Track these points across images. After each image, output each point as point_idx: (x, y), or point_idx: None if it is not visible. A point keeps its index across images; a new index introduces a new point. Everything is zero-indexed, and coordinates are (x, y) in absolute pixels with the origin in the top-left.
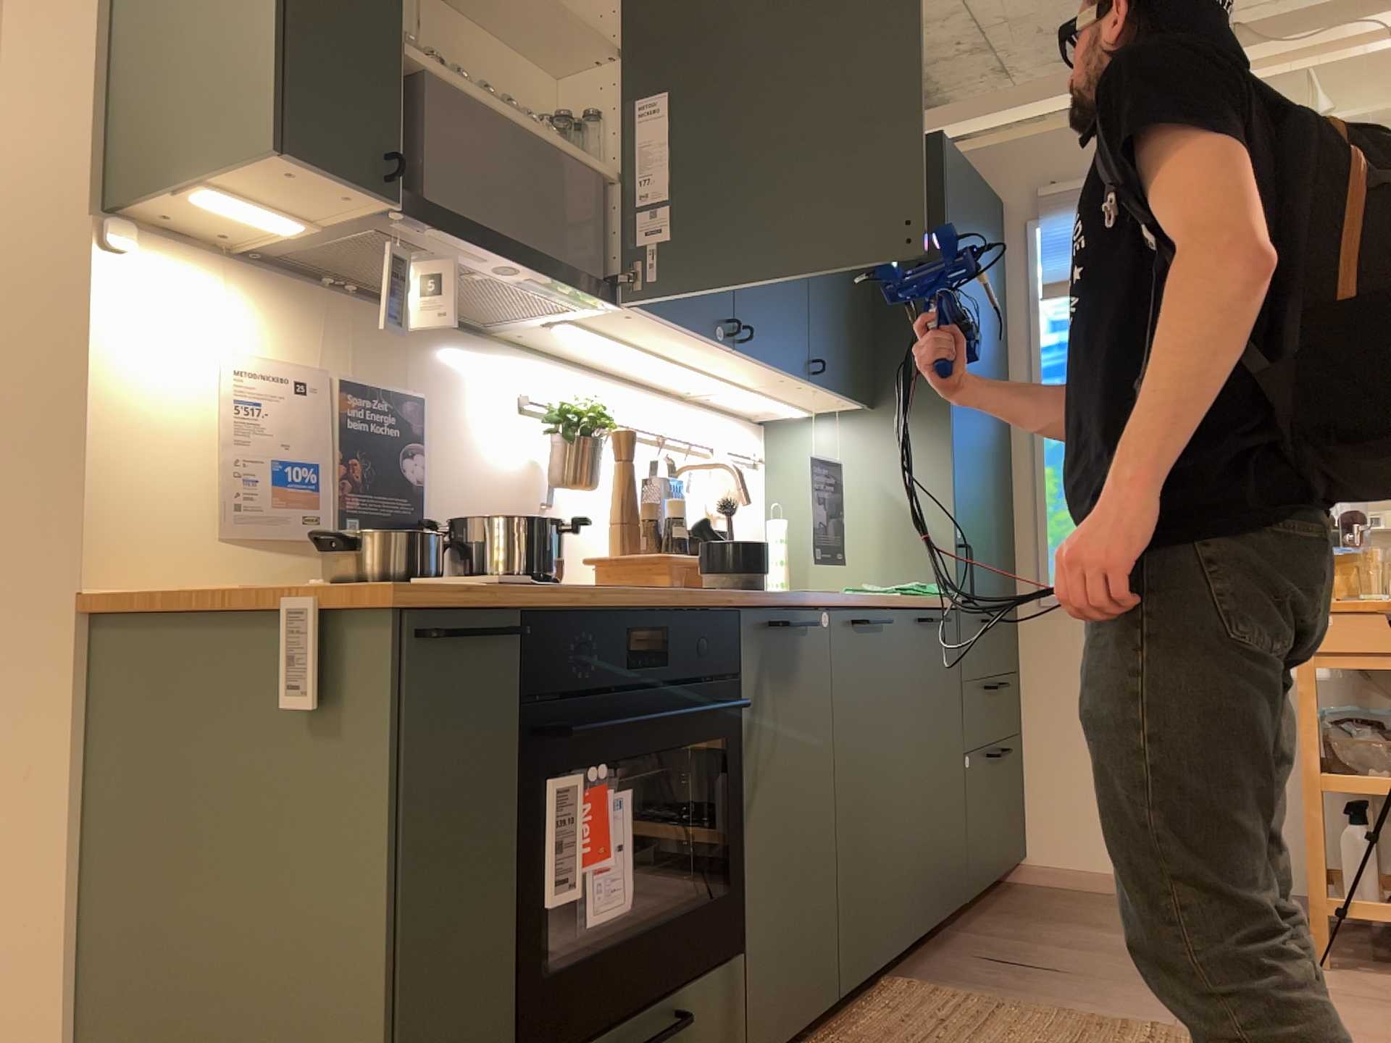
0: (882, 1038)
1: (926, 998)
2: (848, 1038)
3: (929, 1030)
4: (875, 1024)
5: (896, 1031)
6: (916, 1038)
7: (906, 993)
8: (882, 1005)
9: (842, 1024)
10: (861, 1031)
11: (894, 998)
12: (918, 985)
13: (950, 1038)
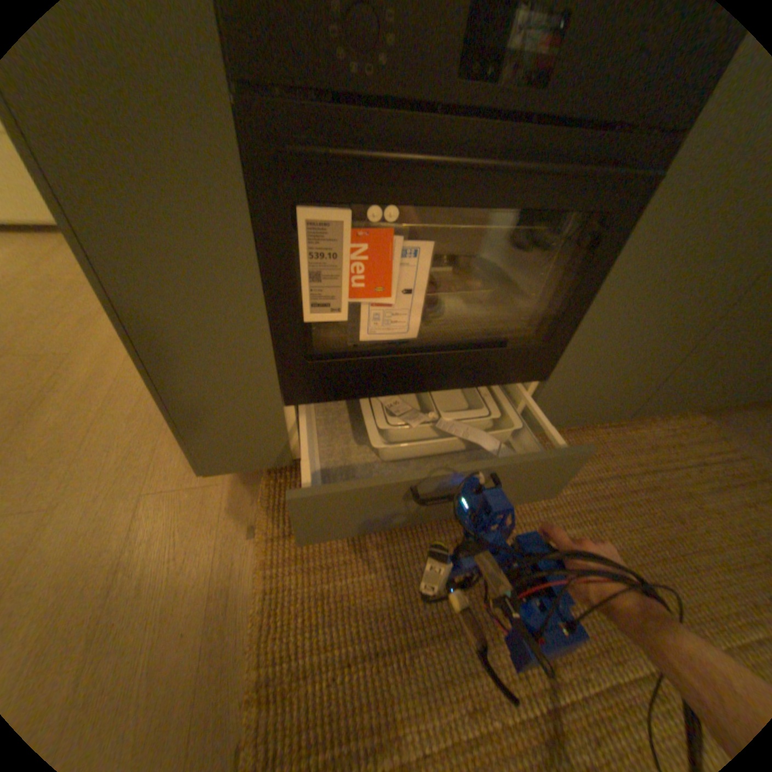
0: (646, 449)
1: (708, 440)
2: (622, 435)
3: (686, 464)
4: (651, 437)
5: (660, 450)
6: (671, 463)
7: (698, 428)
8: (670, 426)
9: (629, 425)
10: (637, 436)
11: (684, 427)
12: (712, 428)
13: (697, 478)
